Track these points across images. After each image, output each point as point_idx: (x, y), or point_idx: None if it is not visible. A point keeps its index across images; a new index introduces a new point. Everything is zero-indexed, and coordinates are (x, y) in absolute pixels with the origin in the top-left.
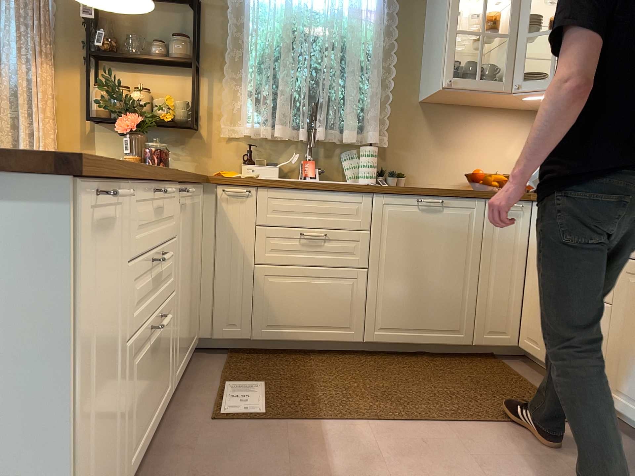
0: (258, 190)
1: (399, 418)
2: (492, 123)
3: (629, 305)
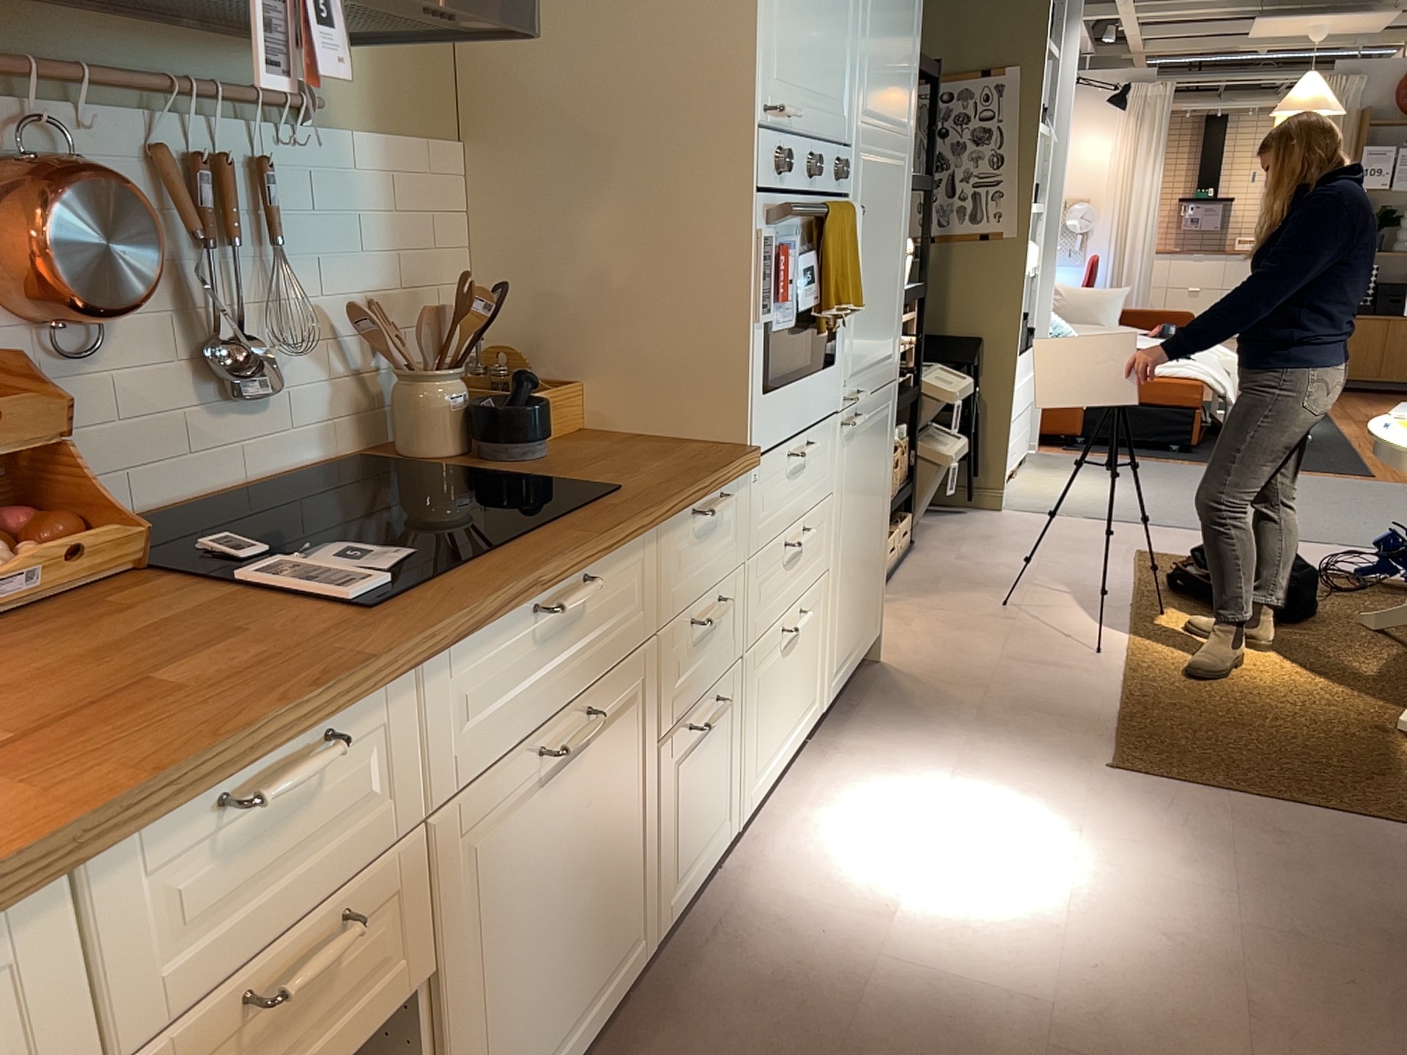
0: None
1: None
2: None
3: (475, 910)
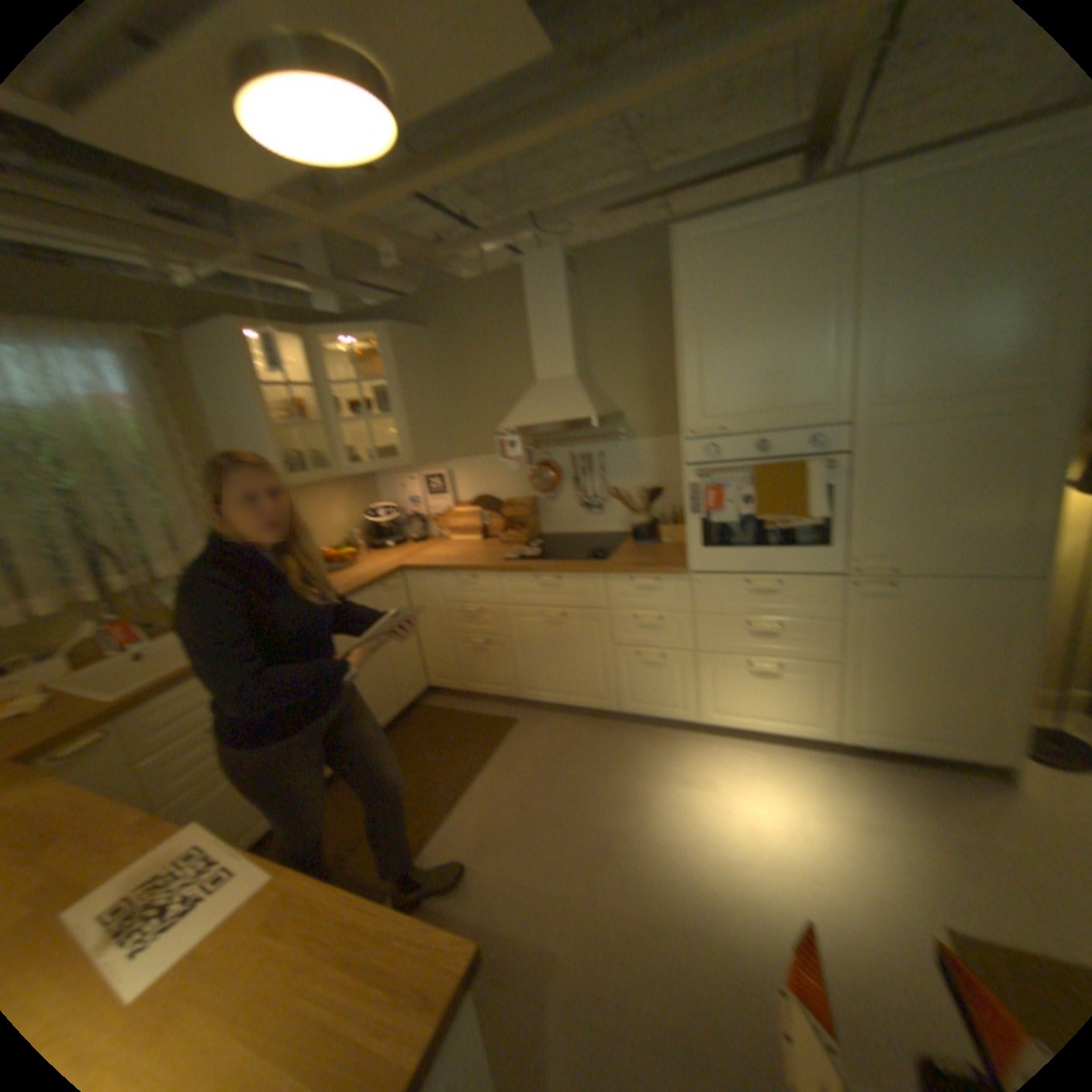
0: (124, 723)
1: (436, 826)
2: (314, 499)
3: (523, 635)
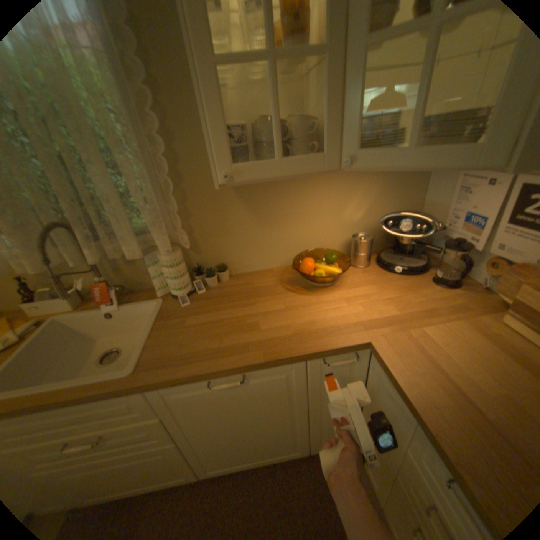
0: None
1: None
2: (324, 182)
3: None
